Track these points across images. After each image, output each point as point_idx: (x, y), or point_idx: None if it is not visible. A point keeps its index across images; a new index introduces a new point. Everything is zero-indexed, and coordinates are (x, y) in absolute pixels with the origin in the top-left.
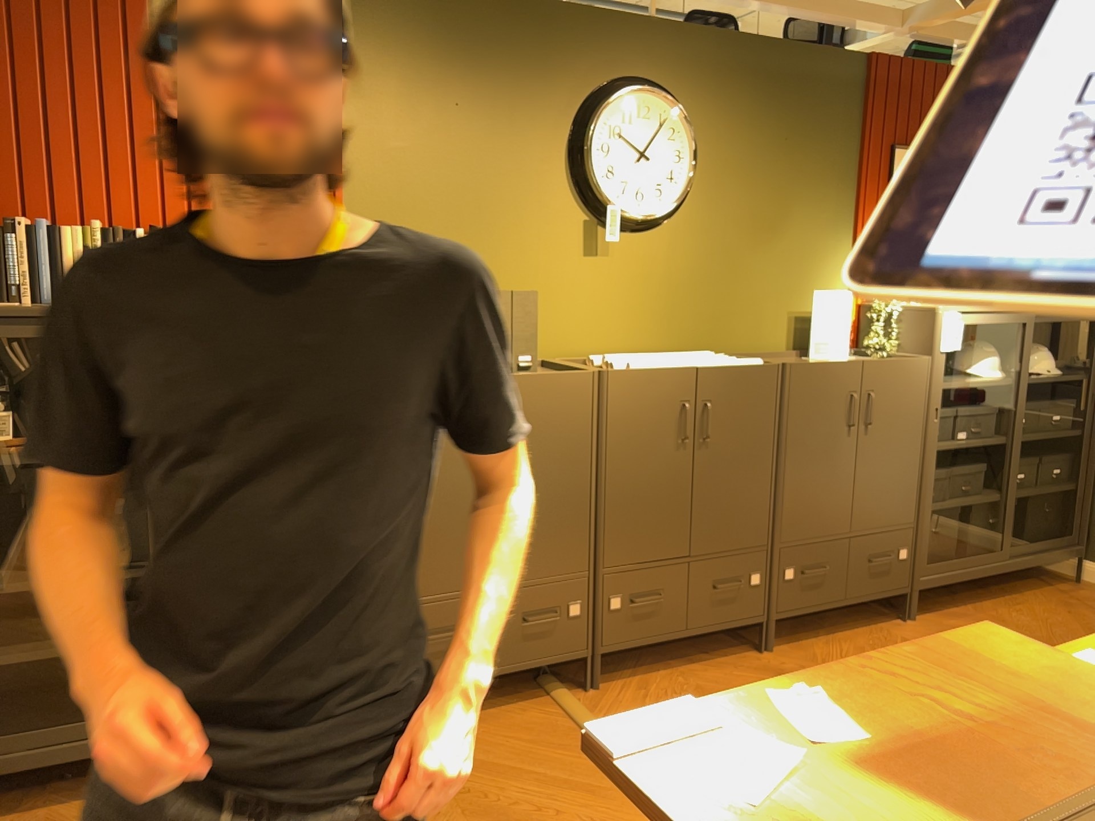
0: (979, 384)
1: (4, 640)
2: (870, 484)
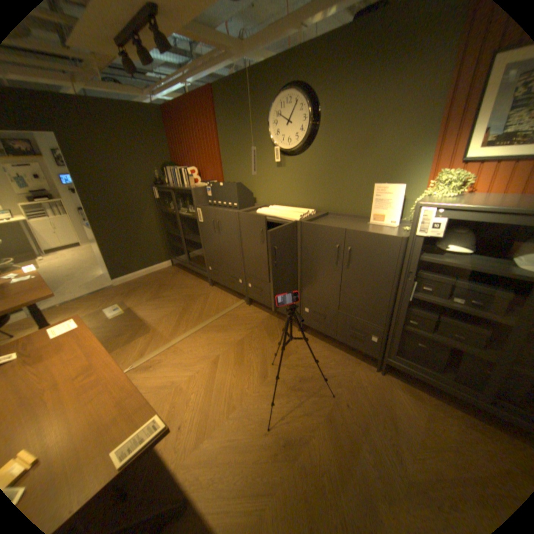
0: (479, 268)
1: (181, 242)
2: (350, 293)
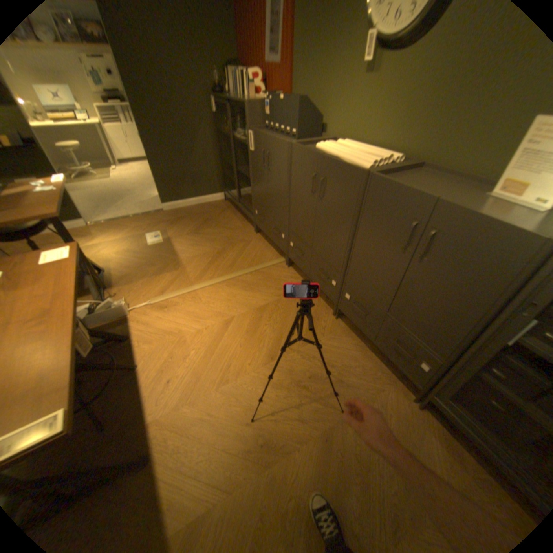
0: None
1: (236, 174)
2: (412, 297)
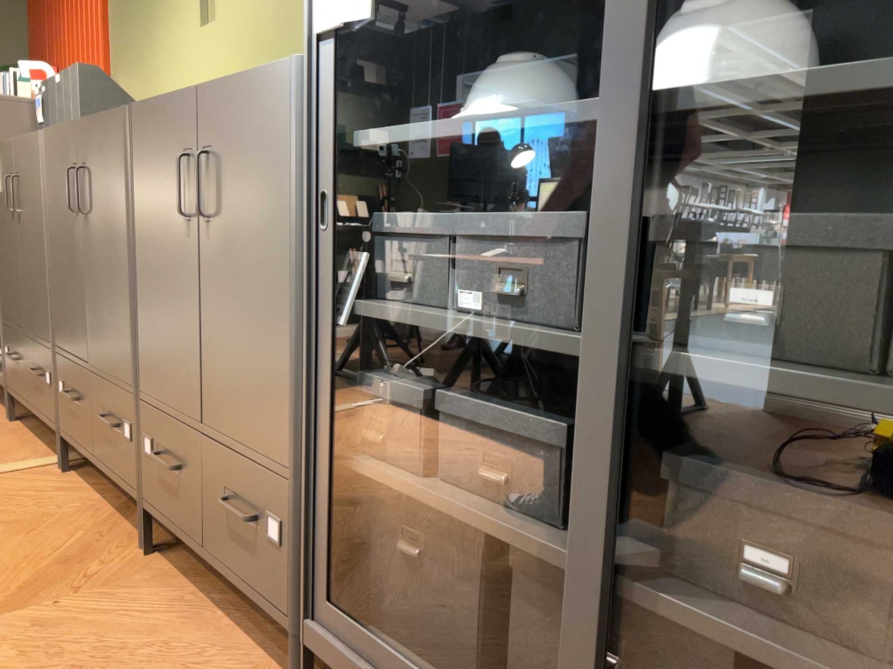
0: (483, 121)
1: None
2: (217, 339)
